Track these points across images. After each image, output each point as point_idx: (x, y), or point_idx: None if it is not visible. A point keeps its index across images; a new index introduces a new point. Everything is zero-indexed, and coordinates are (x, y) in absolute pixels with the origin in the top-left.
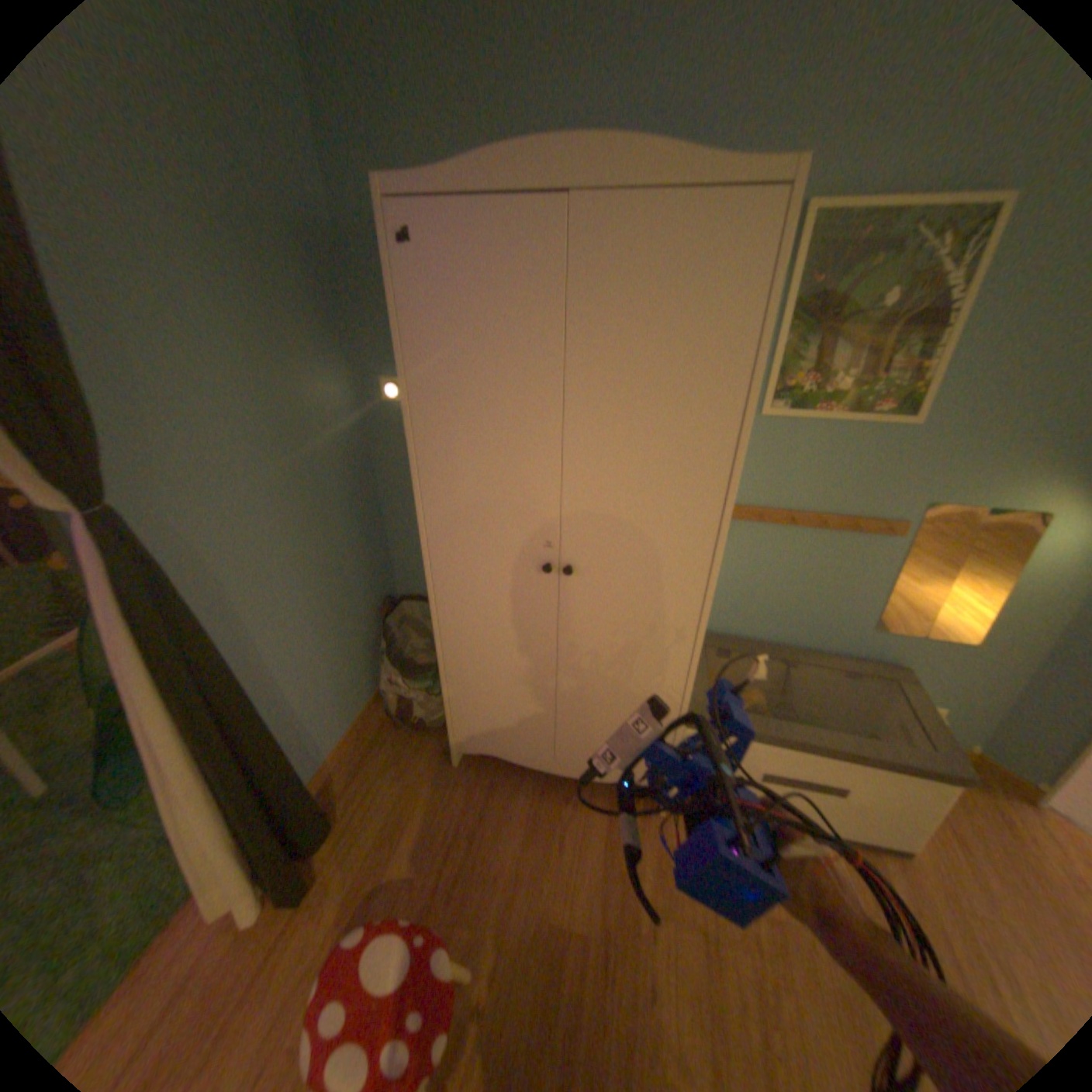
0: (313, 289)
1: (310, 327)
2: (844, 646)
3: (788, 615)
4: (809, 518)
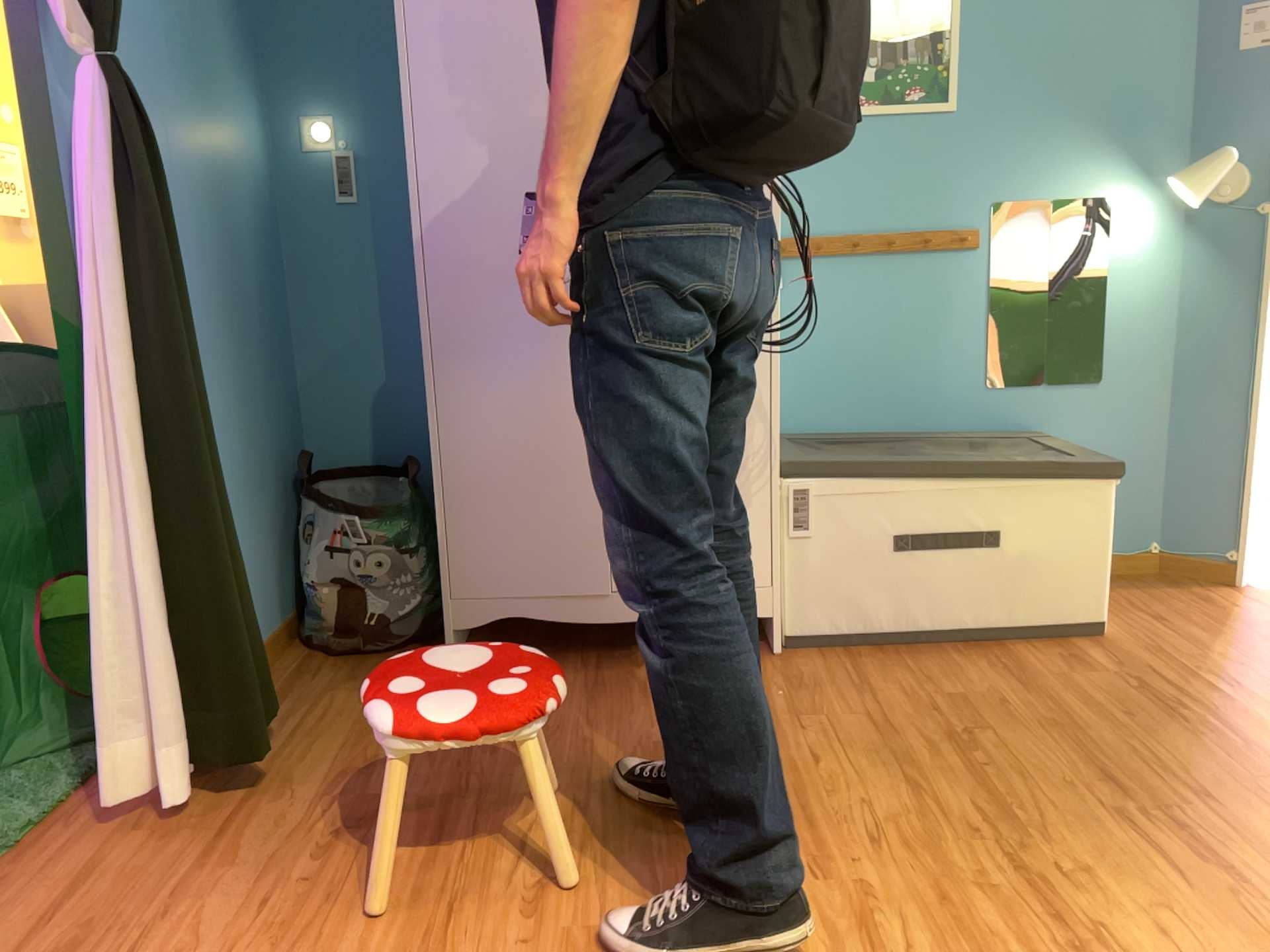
0: None
1: (231, 33)
2: (957, 422)
3: (881, 389)
4: (871, 241)
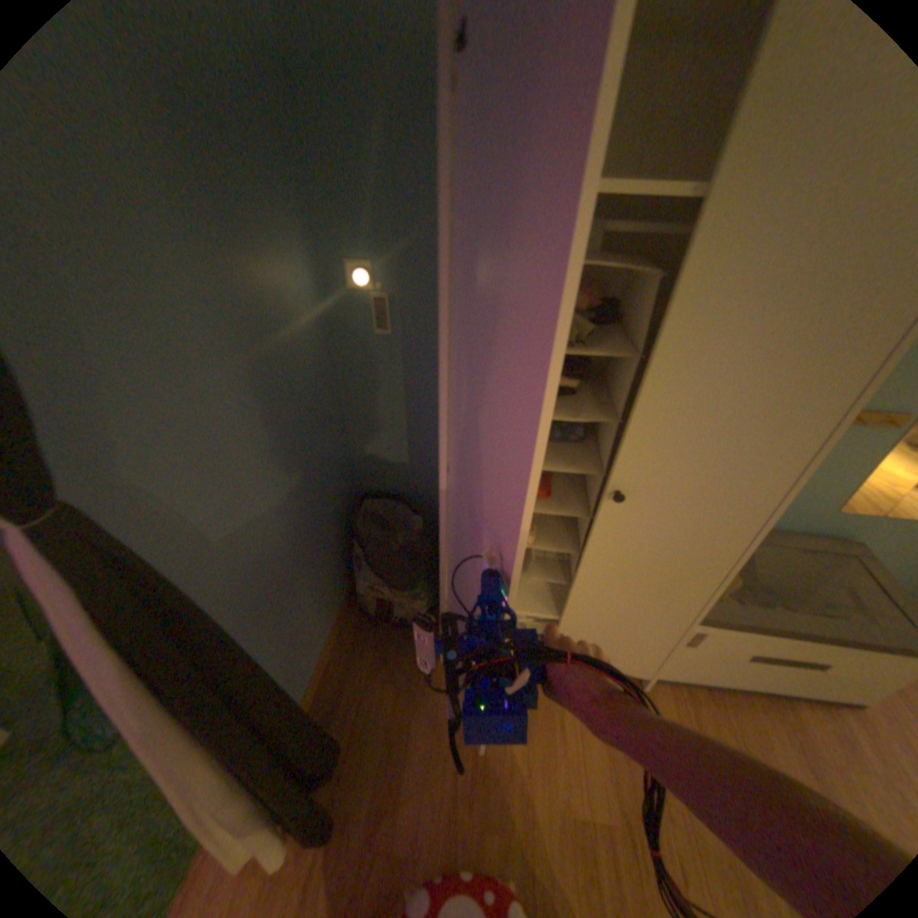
0: (268, 138)
1: (269, 193)
2: (804, 525)
3: None
4: None
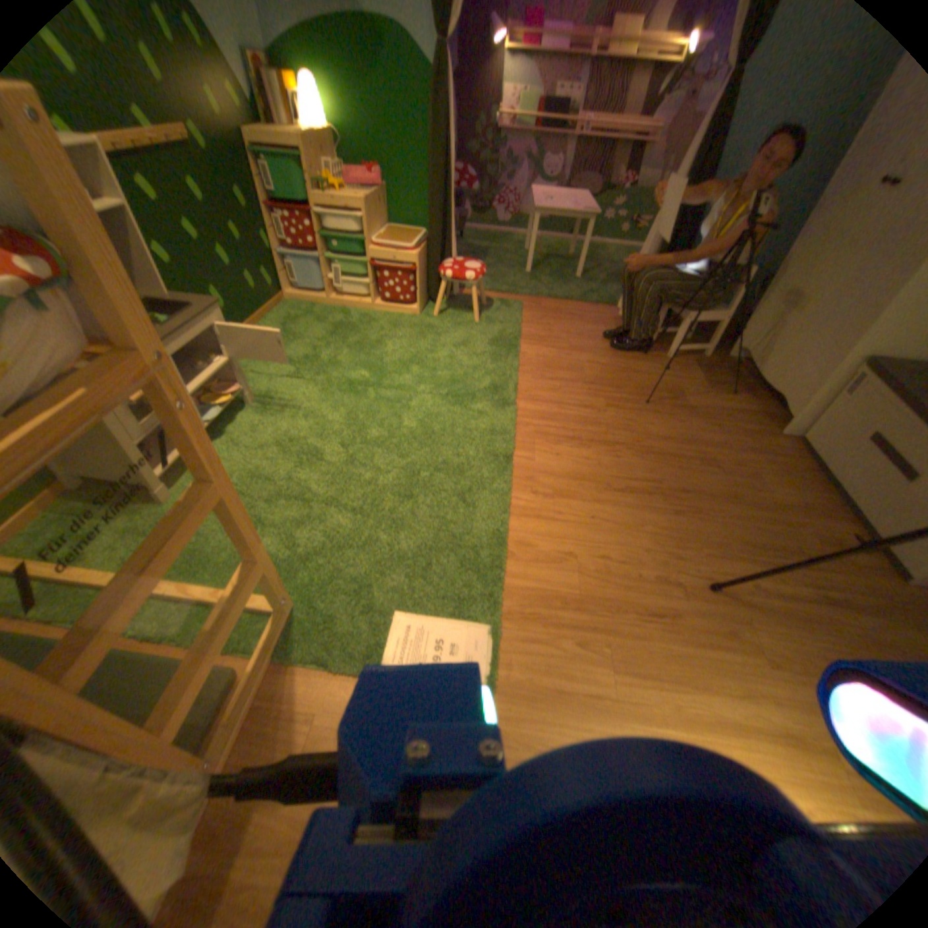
0: None
1: None
2: None
3: None
4: None
